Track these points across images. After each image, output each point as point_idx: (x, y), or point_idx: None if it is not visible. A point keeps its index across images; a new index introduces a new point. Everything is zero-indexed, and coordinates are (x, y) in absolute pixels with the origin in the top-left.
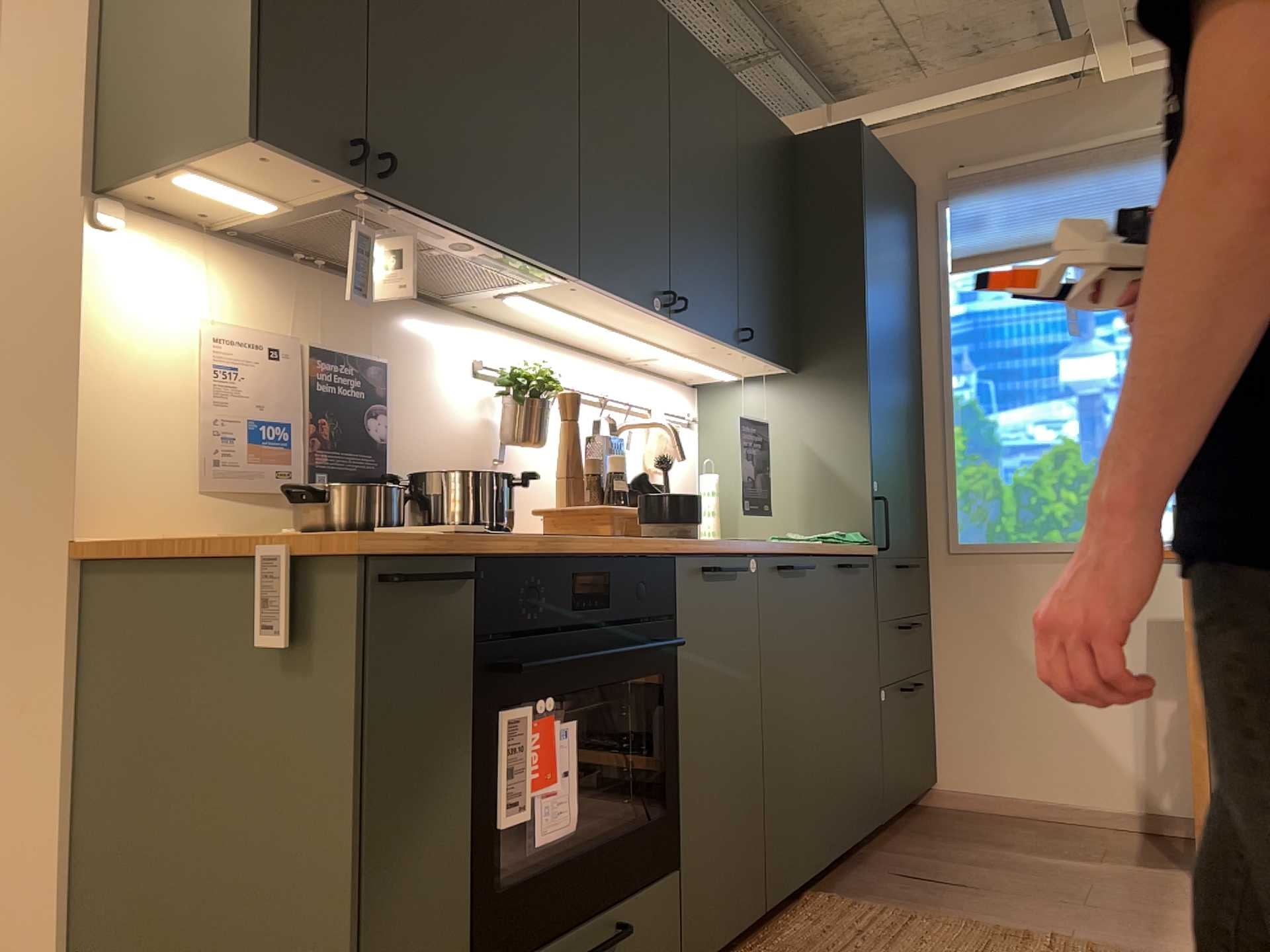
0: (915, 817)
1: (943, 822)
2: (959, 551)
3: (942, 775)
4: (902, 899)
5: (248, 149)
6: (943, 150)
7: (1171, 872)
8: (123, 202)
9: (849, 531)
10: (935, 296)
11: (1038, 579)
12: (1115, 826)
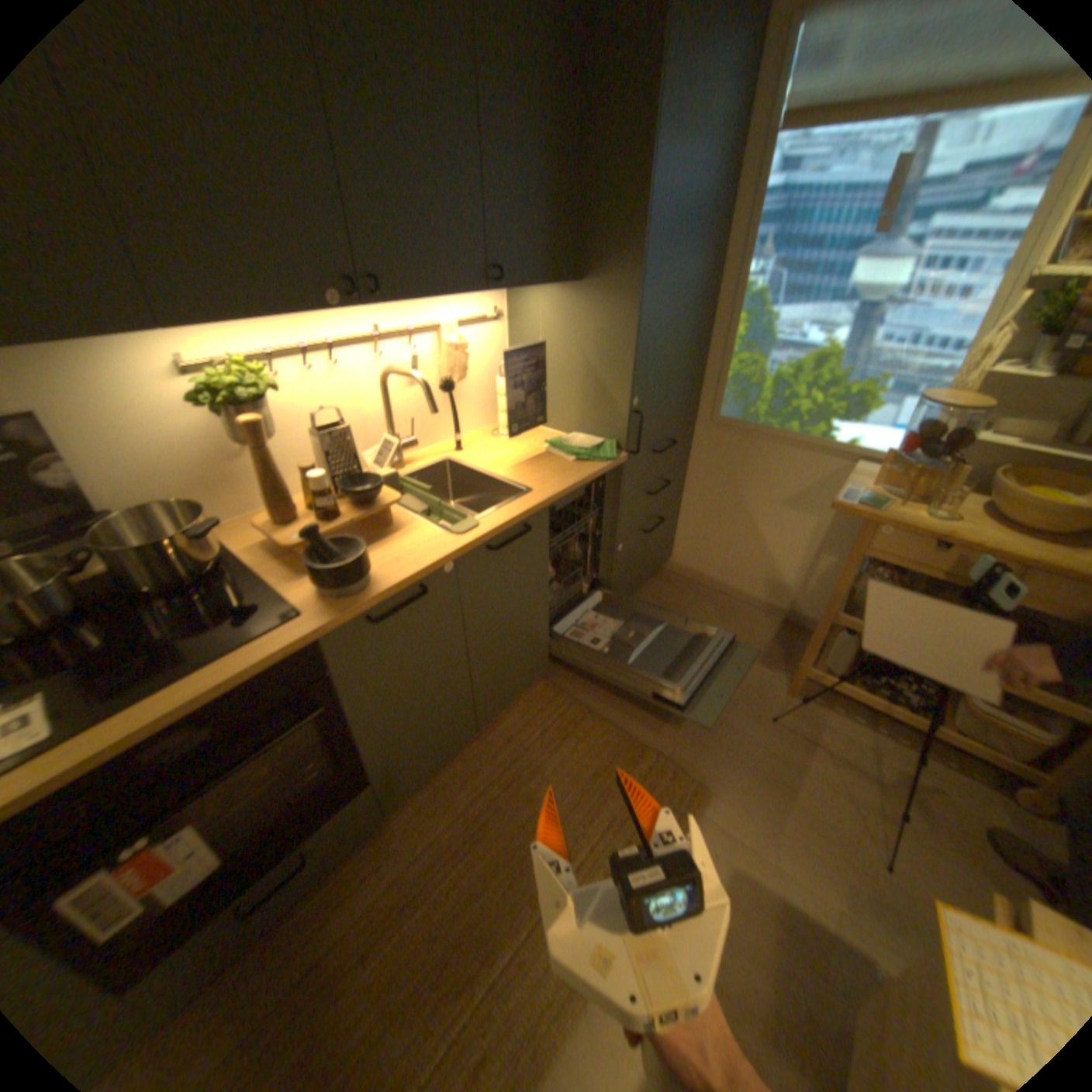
0: (647, 584)
1: (661, 592)
2: (717, 422)
3: (673, 556)
4: (590, 690)
5: None
6: None
7: (776, 676)
8: None
9: (607, 438)
10: (758, 158)
11: (769, 456)
12: (767, 612)
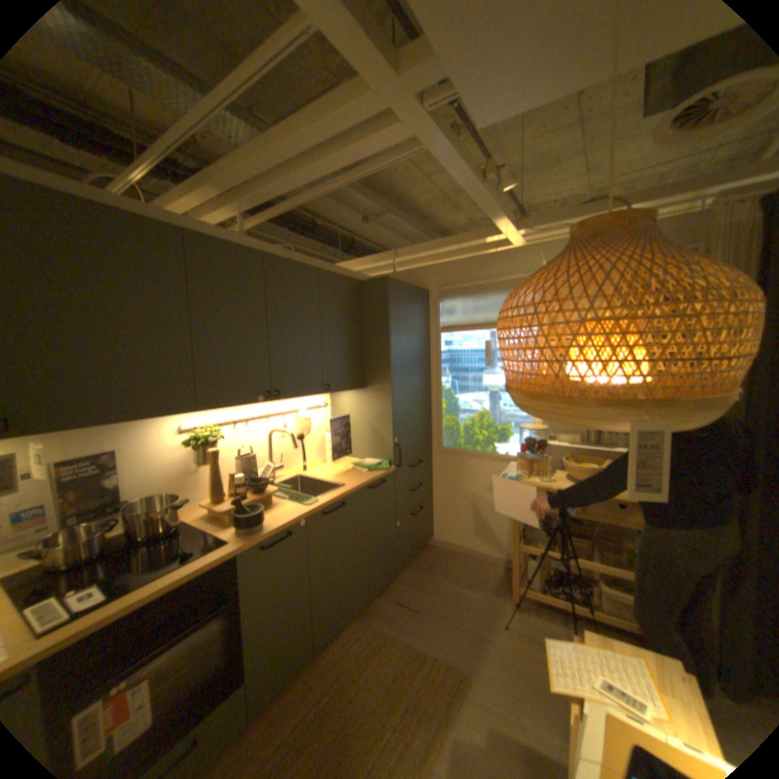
0: (421, 555)
1: (430, 560)
2: (443, 451)
3: (435, 535)
4: (388, 625)
5: None
6: (440, 275)
7: (505, 603)
8: None
9: (384, 459)
10: (436, 342)
11: (472, 466)
12: (496, 565)
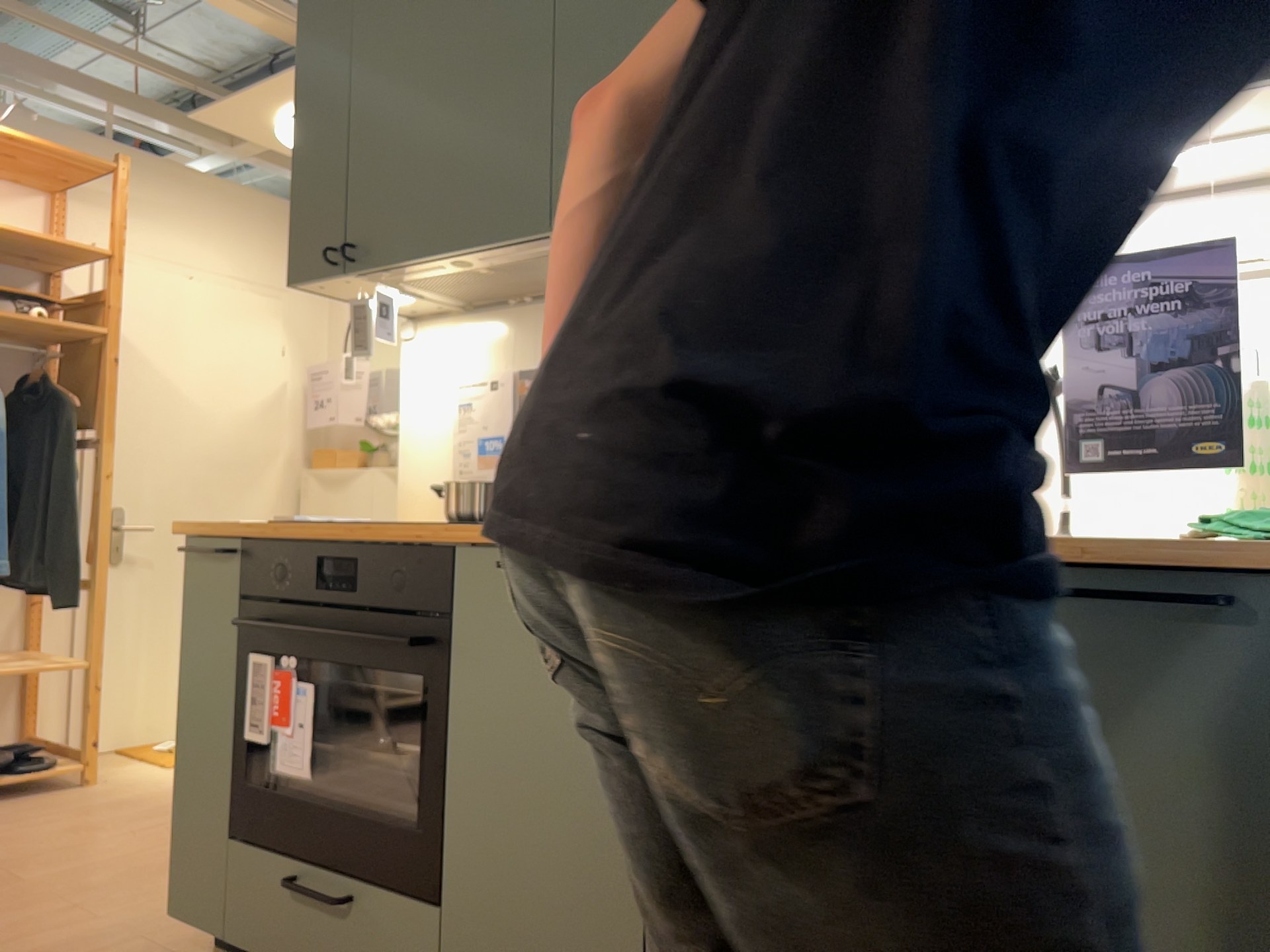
0: None
1: None
2: None
3: None
4: None
5: (305, 289)
6: None
7: None
8: (419, 317)
9: None
10: None
11: None
12: None
